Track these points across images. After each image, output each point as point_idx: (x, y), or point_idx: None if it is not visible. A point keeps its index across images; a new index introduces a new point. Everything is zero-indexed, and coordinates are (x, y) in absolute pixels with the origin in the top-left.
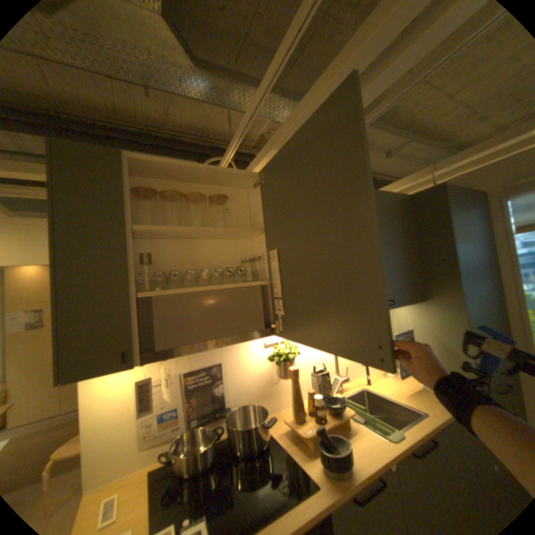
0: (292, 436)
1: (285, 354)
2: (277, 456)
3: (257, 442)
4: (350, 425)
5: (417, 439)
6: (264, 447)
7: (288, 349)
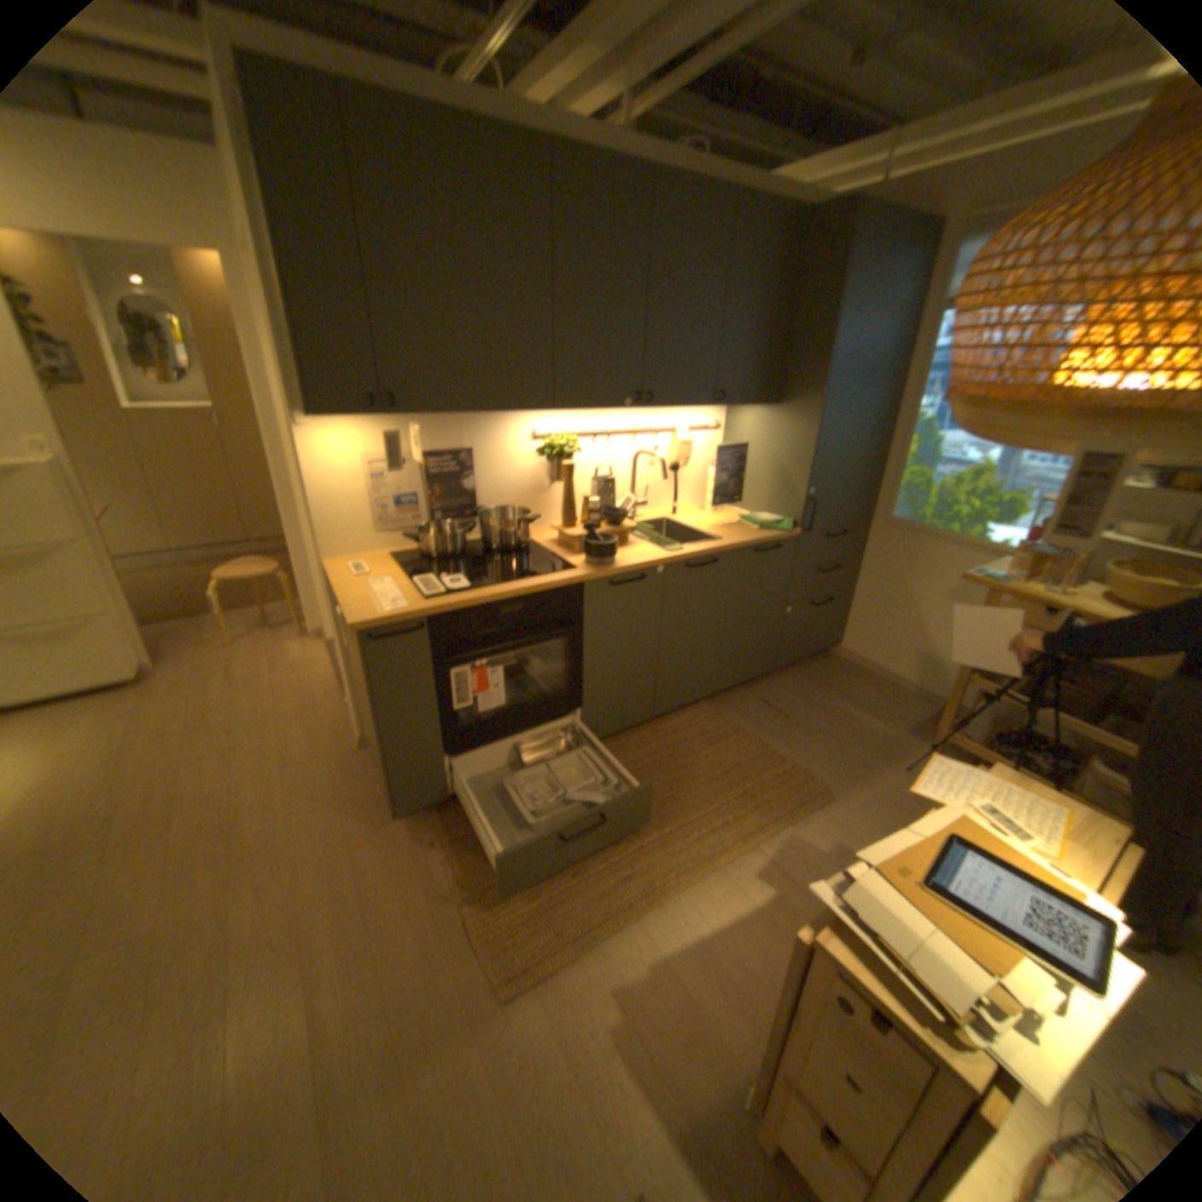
0: (556, 544)
1: (559, 453)
2: (535, 553)
3: (514, 543)
4: (627, 541)
5: (694, 554)
6: (521, 548)
7: (565, 449)
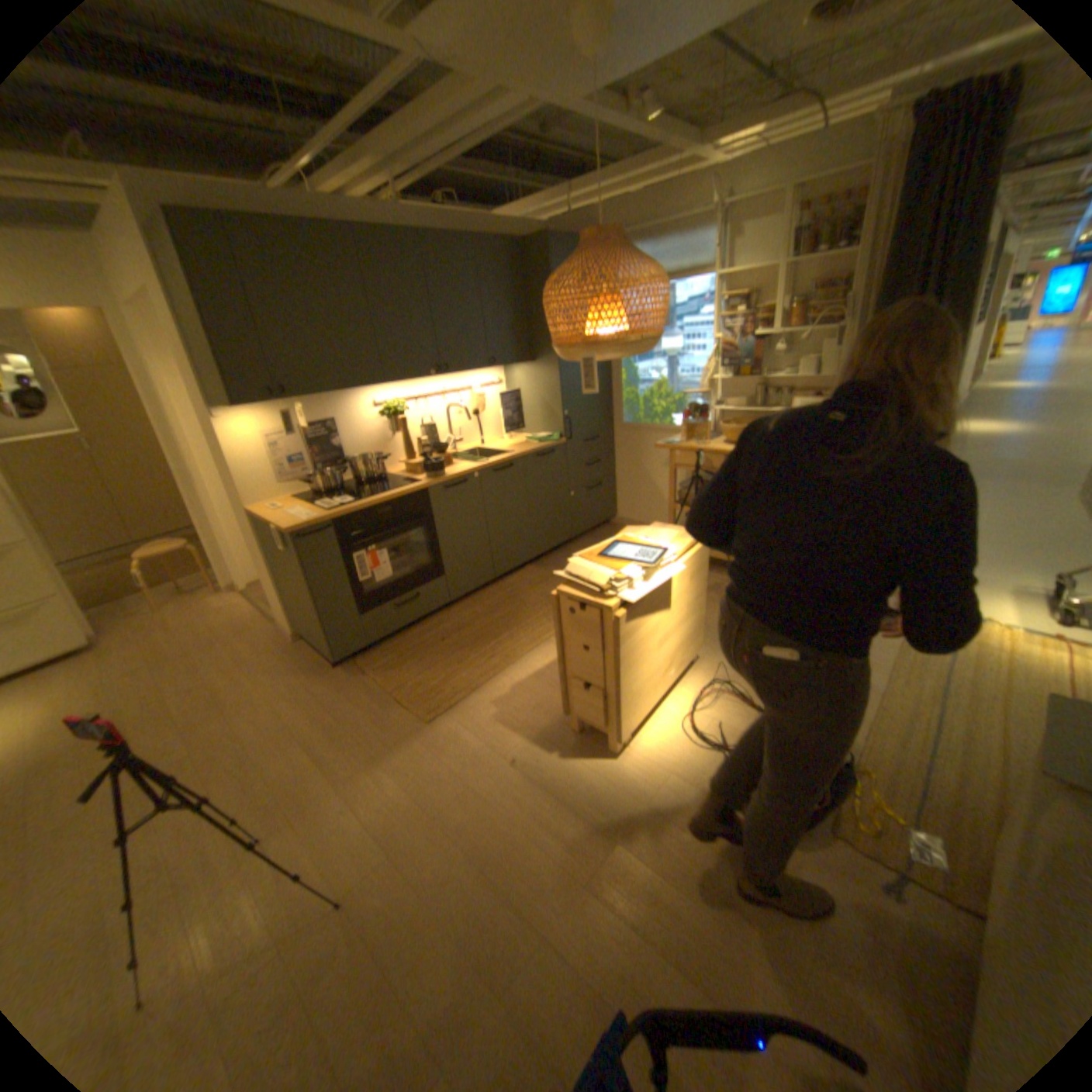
0: (405, 472)
1: (394, 413)
2: (392, 479)
3: (376, 475)
4: (452, 463)
5: (496, 463)
6: (381, 478)
7: (397, 410)
